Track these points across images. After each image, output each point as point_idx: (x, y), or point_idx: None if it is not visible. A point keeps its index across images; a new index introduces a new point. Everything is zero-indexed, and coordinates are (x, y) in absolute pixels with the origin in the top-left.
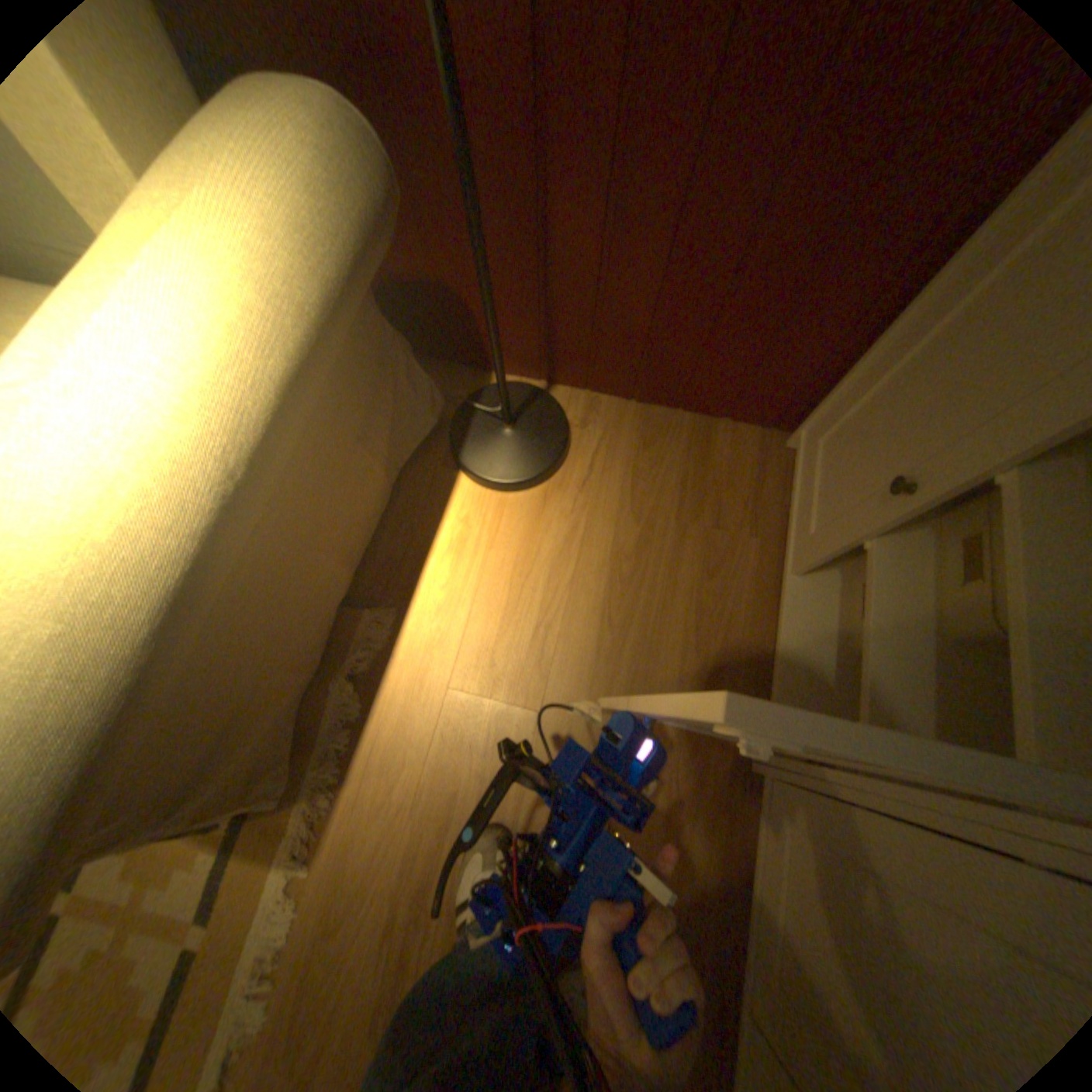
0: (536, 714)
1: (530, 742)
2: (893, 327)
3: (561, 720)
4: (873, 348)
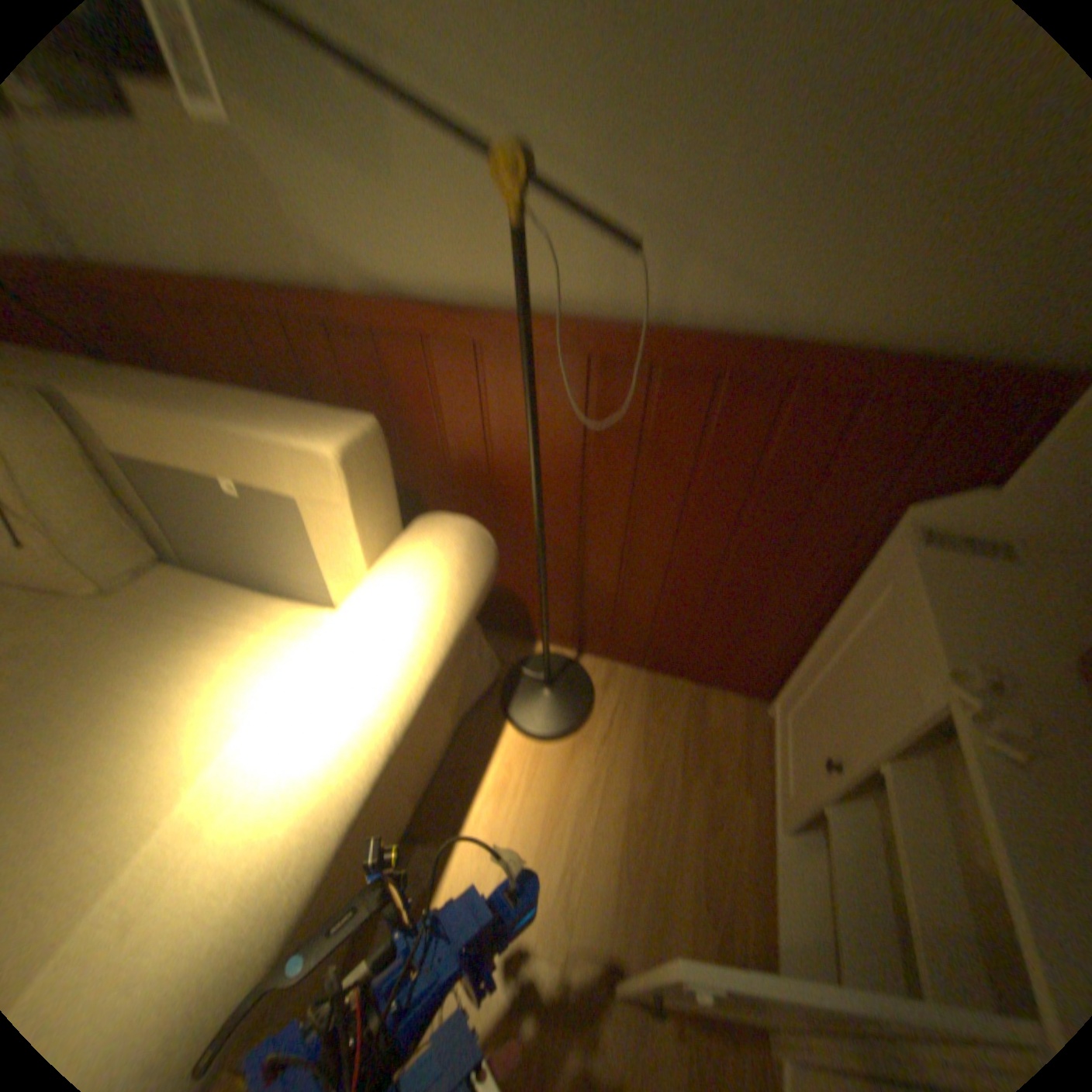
0: (561, 968)
1: (554, 1000)
2: (817, 641)
3: (584, 977)
4: (809, 653)
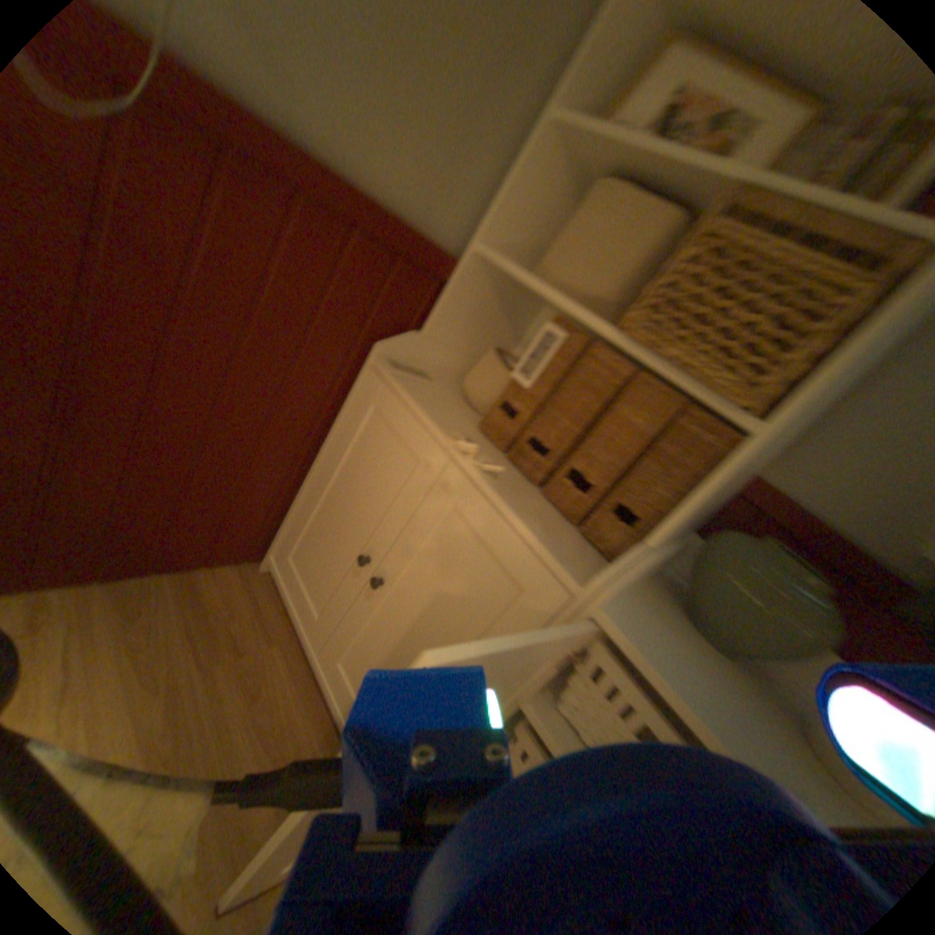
0: None
1: None
2: (307, 482)
3: None
4: (299, 495)
